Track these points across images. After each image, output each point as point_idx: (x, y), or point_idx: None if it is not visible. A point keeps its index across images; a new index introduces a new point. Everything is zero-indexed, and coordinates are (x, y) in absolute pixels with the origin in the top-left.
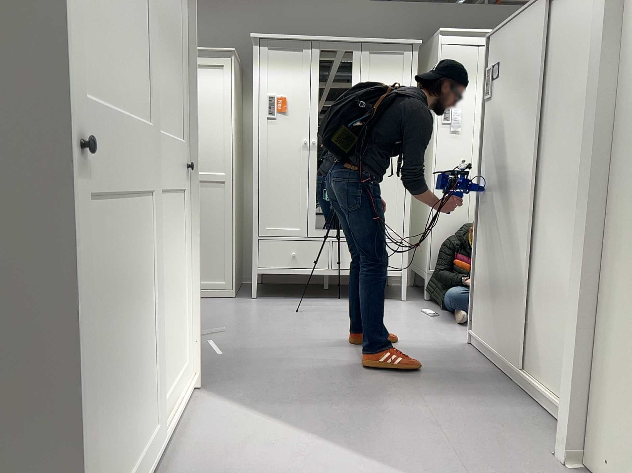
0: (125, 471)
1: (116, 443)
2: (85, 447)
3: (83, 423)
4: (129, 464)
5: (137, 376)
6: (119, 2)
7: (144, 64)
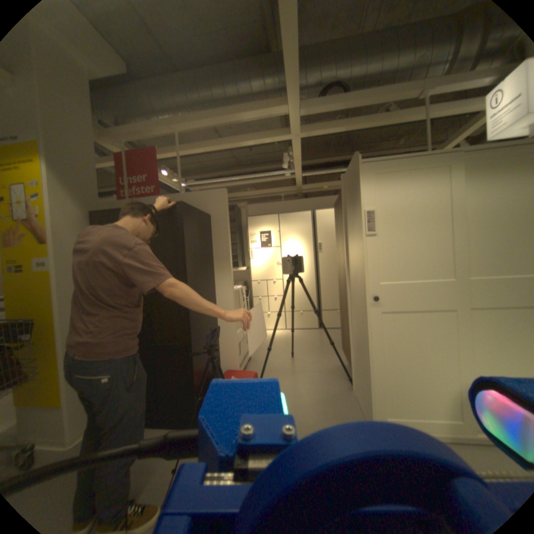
0: (419, 414)
1: (411, 399)
2: (381, 384)
3: (381, 377)
4: (424, 414)
5: (436, 384)
6: (420, 239)
7: (452, 252)
